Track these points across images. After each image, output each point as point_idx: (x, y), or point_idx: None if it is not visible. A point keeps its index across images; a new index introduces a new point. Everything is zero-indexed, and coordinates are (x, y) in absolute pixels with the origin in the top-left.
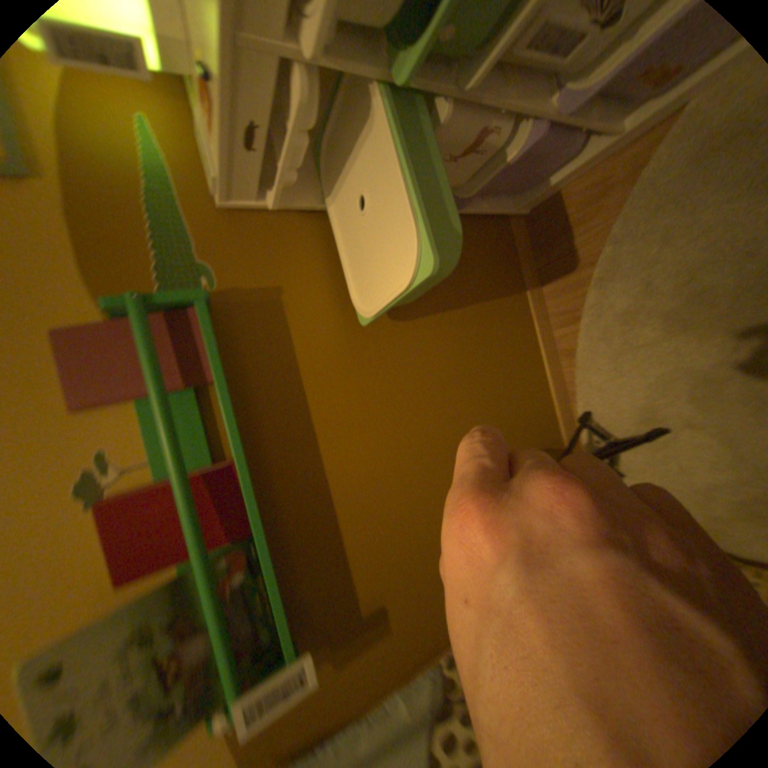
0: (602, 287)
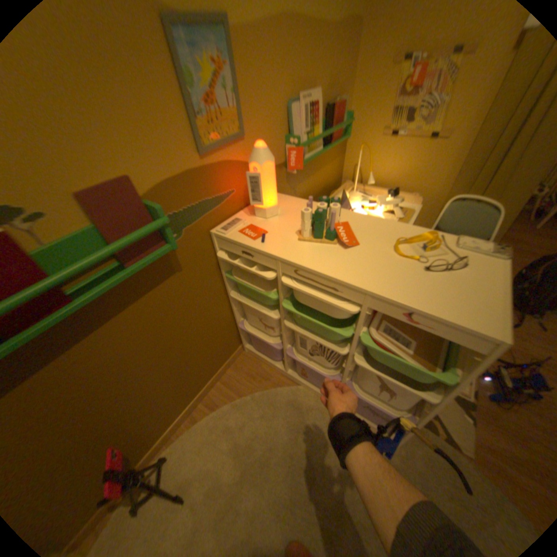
0: (233, 406)
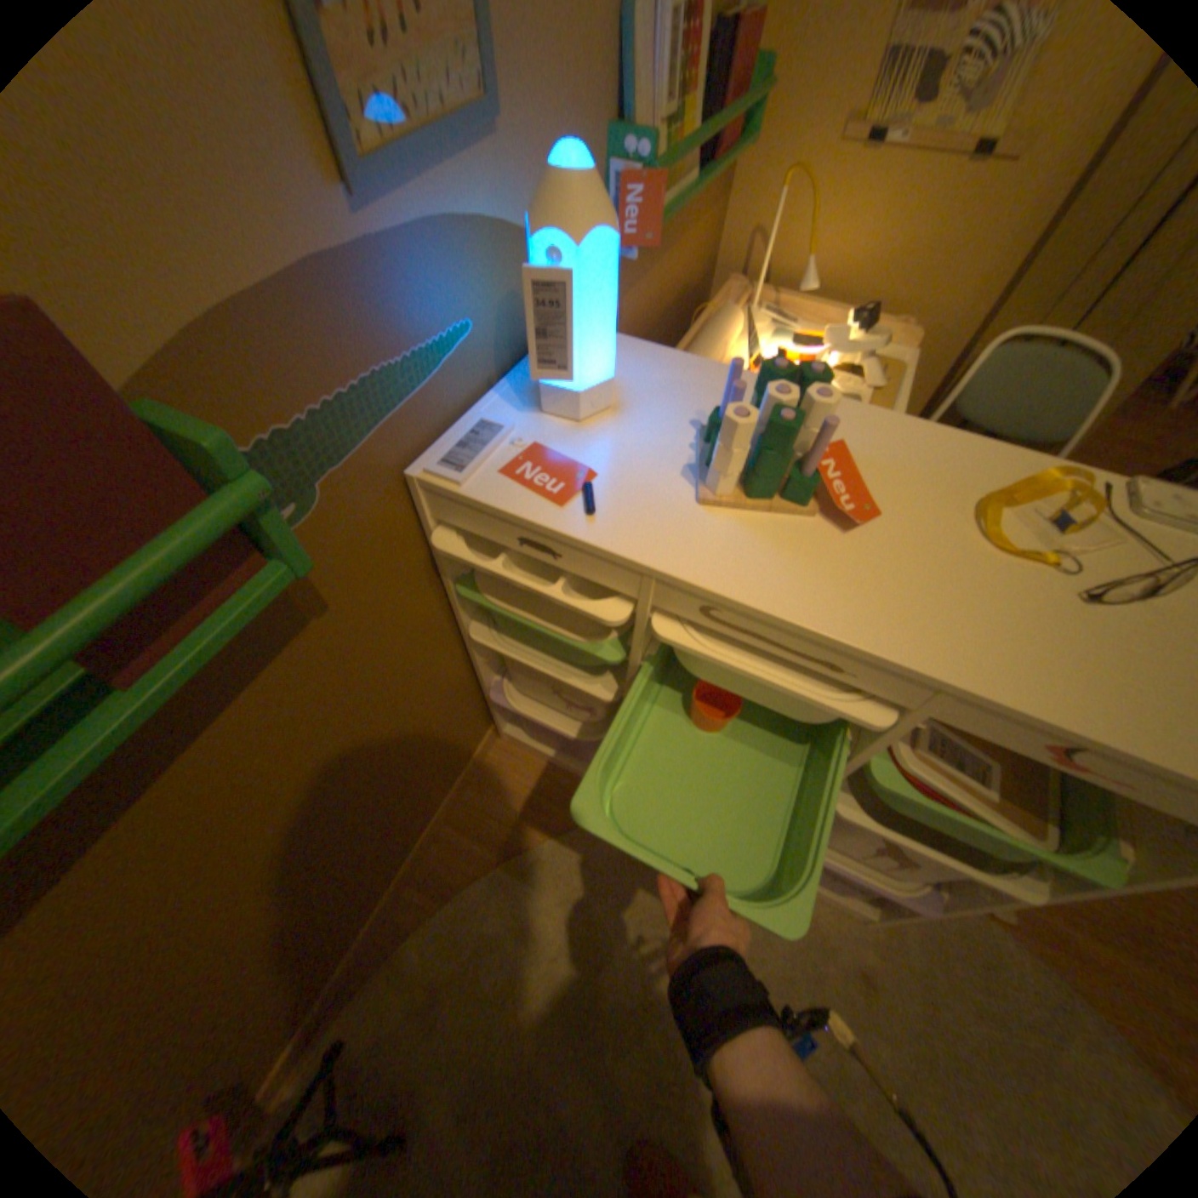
0: (493, 886)
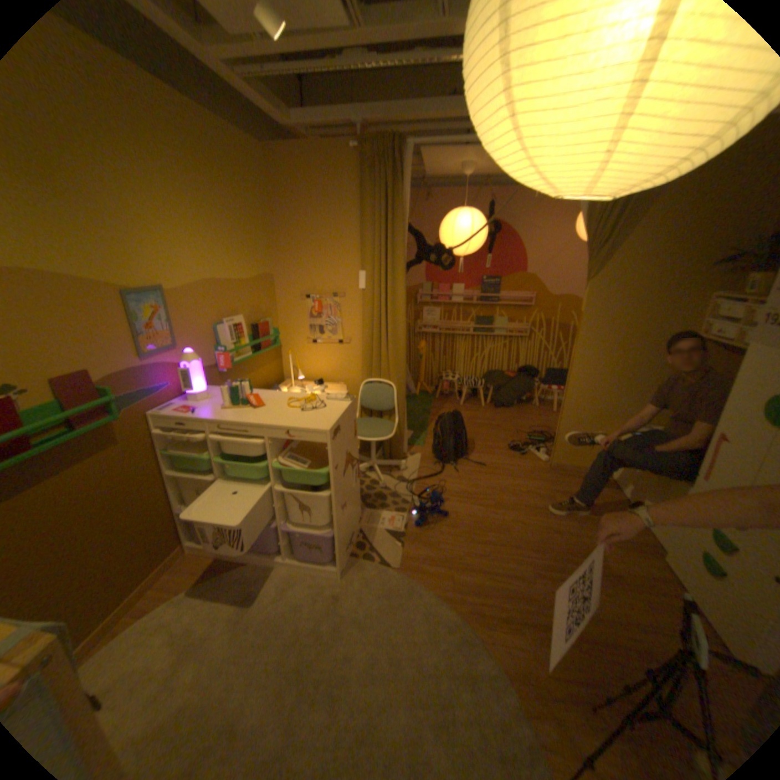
0: (169, 606)
